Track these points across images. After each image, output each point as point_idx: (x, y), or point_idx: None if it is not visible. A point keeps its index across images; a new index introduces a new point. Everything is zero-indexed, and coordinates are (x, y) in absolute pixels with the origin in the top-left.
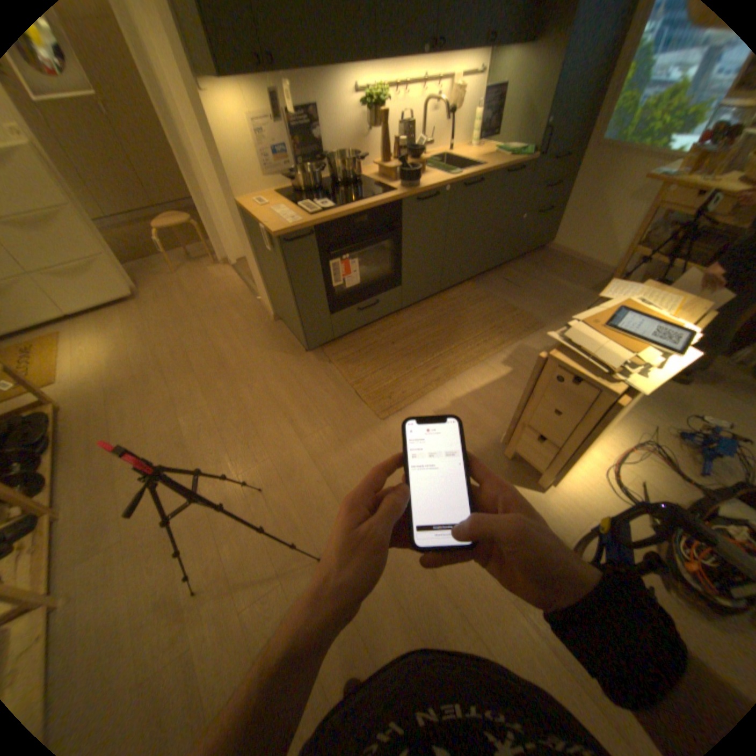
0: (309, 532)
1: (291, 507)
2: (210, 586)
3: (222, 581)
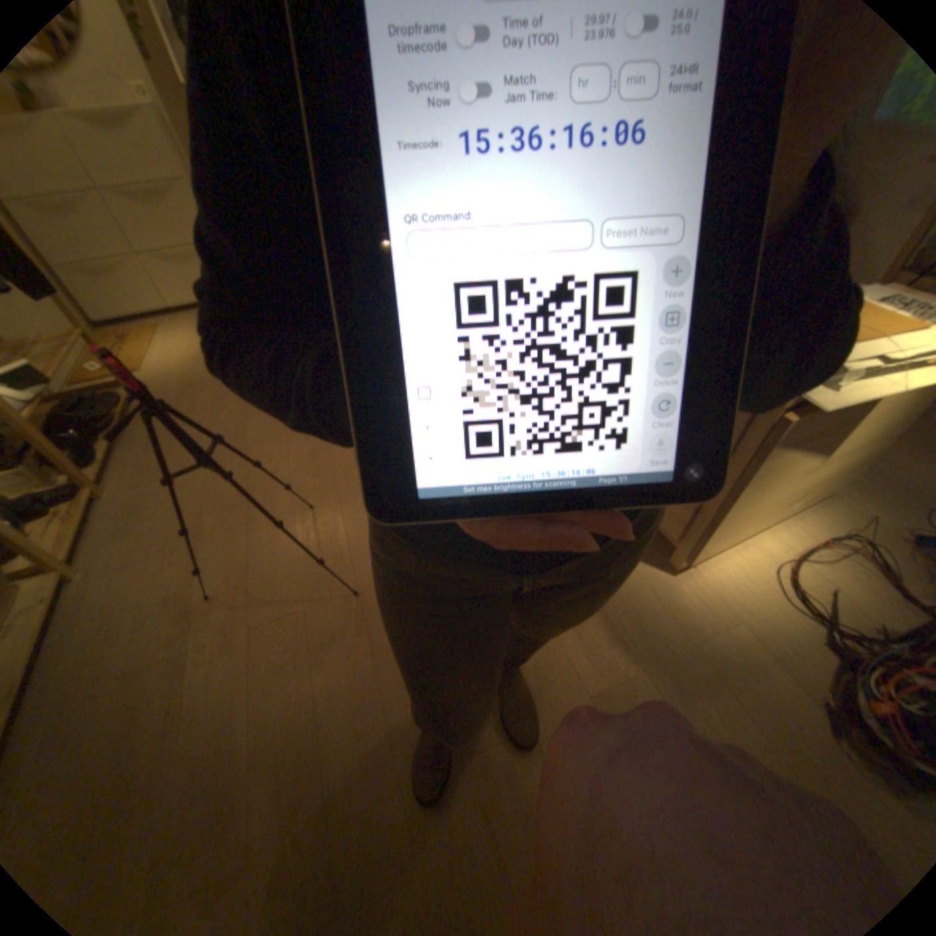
0: (351, 561)
1: (340, 531)
2: (225, 594)
3: (239, 592)
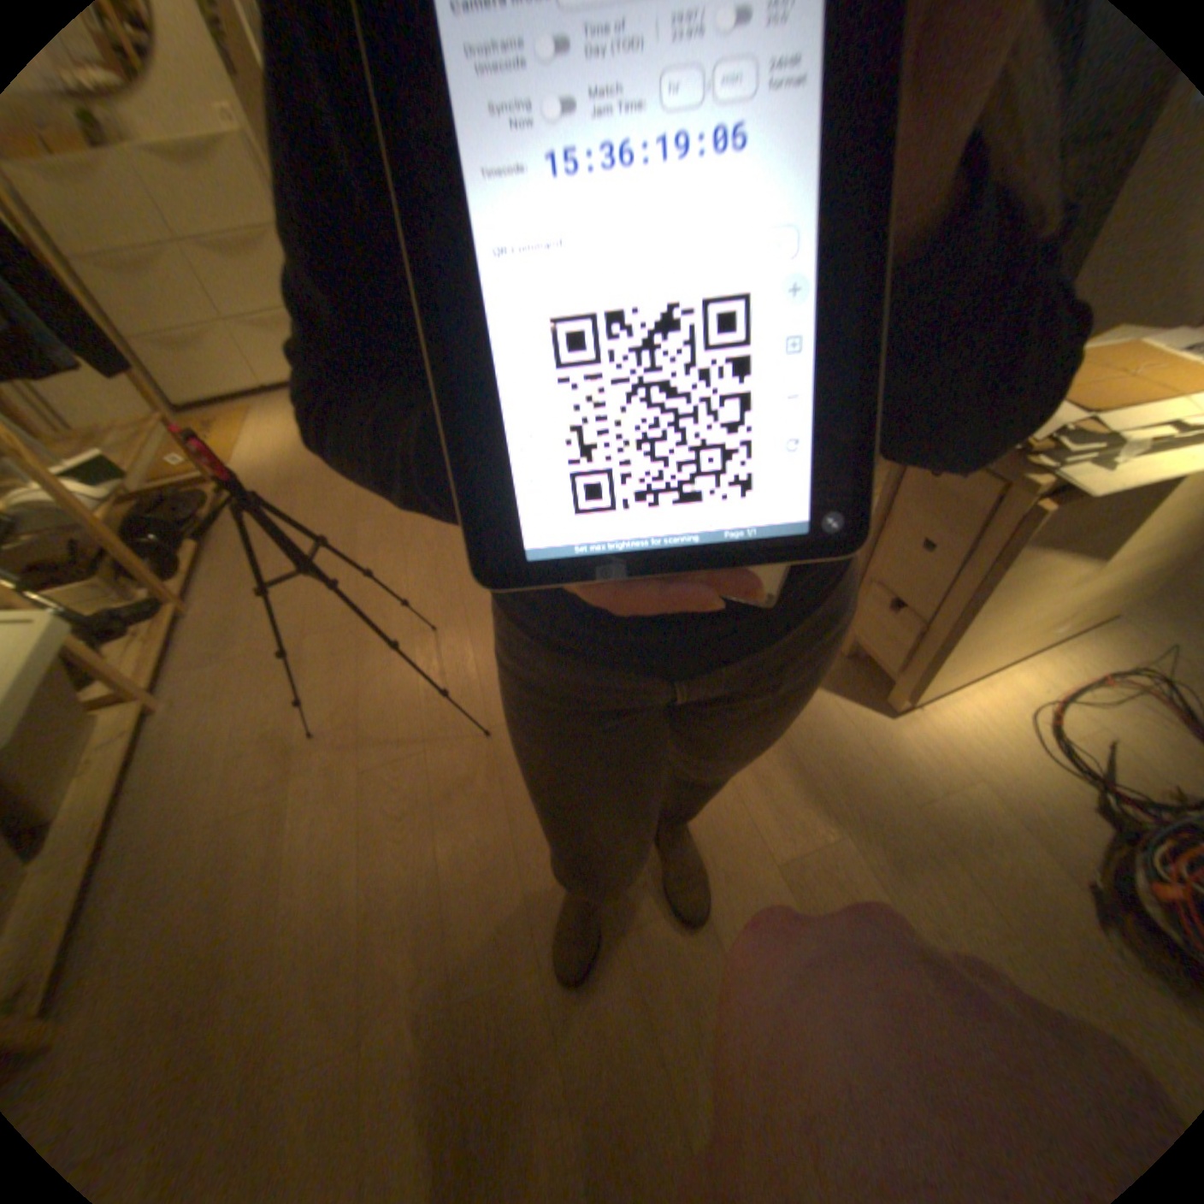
0: (483, 694)
1: (470, 657)
2: (333, 730)
3: (349, 728)
